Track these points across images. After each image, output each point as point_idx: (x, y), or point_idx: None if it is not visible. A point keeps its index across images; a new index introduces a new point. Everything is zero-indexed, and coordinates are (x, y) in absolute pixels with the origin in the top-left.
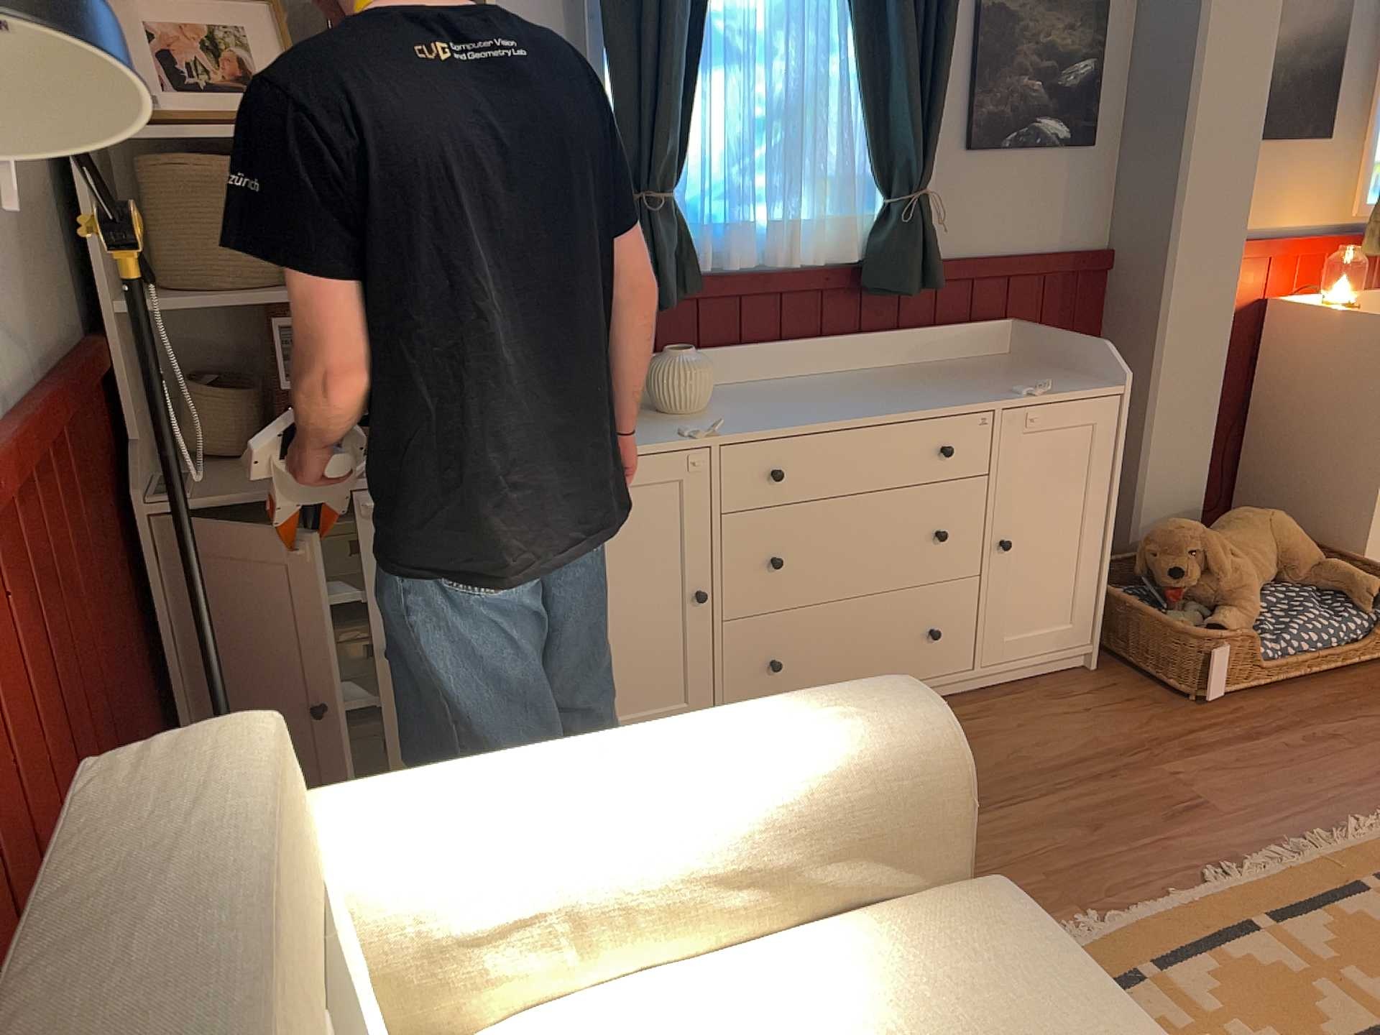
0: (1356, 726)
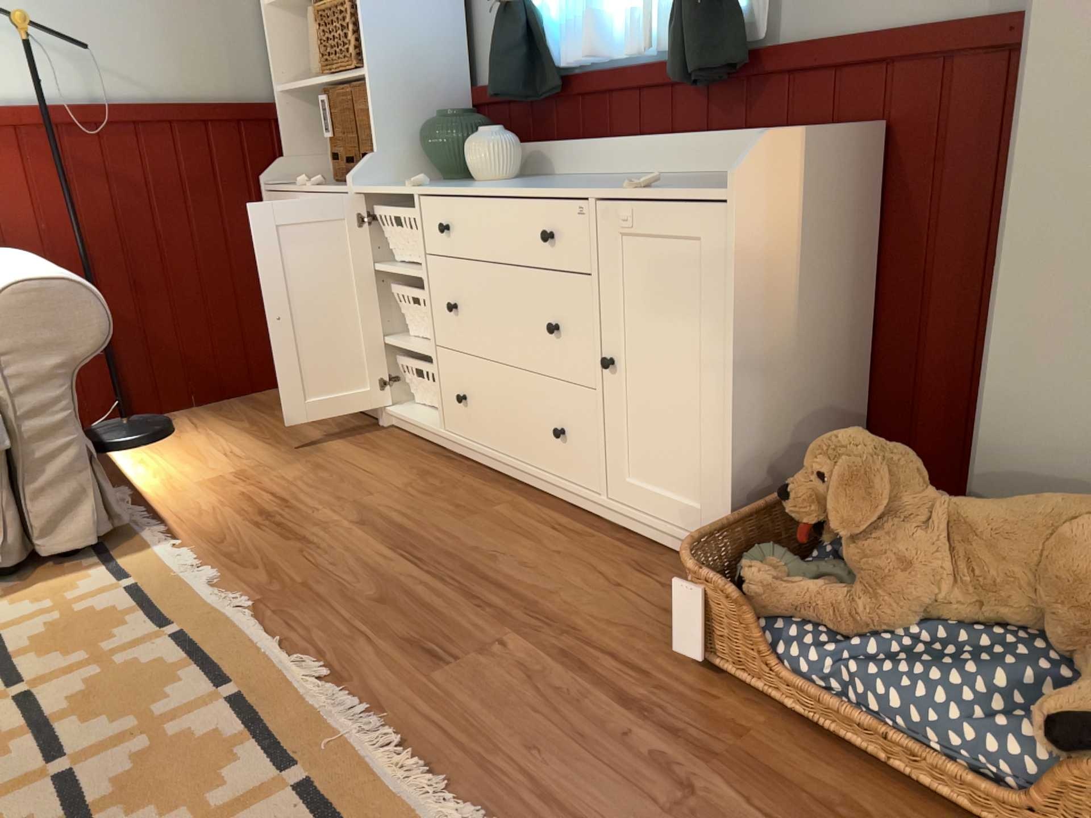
0: None
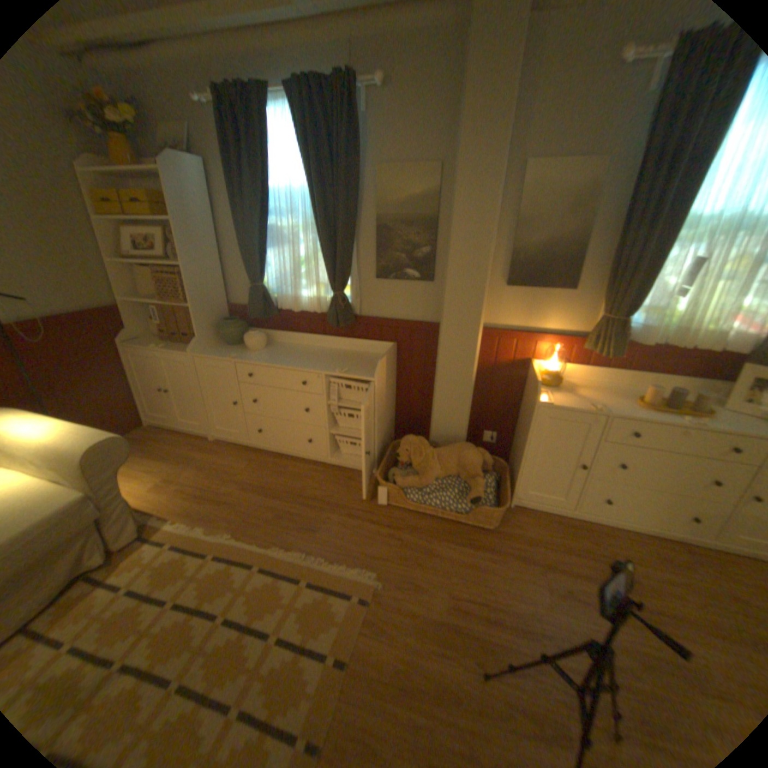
0: (415, 542)
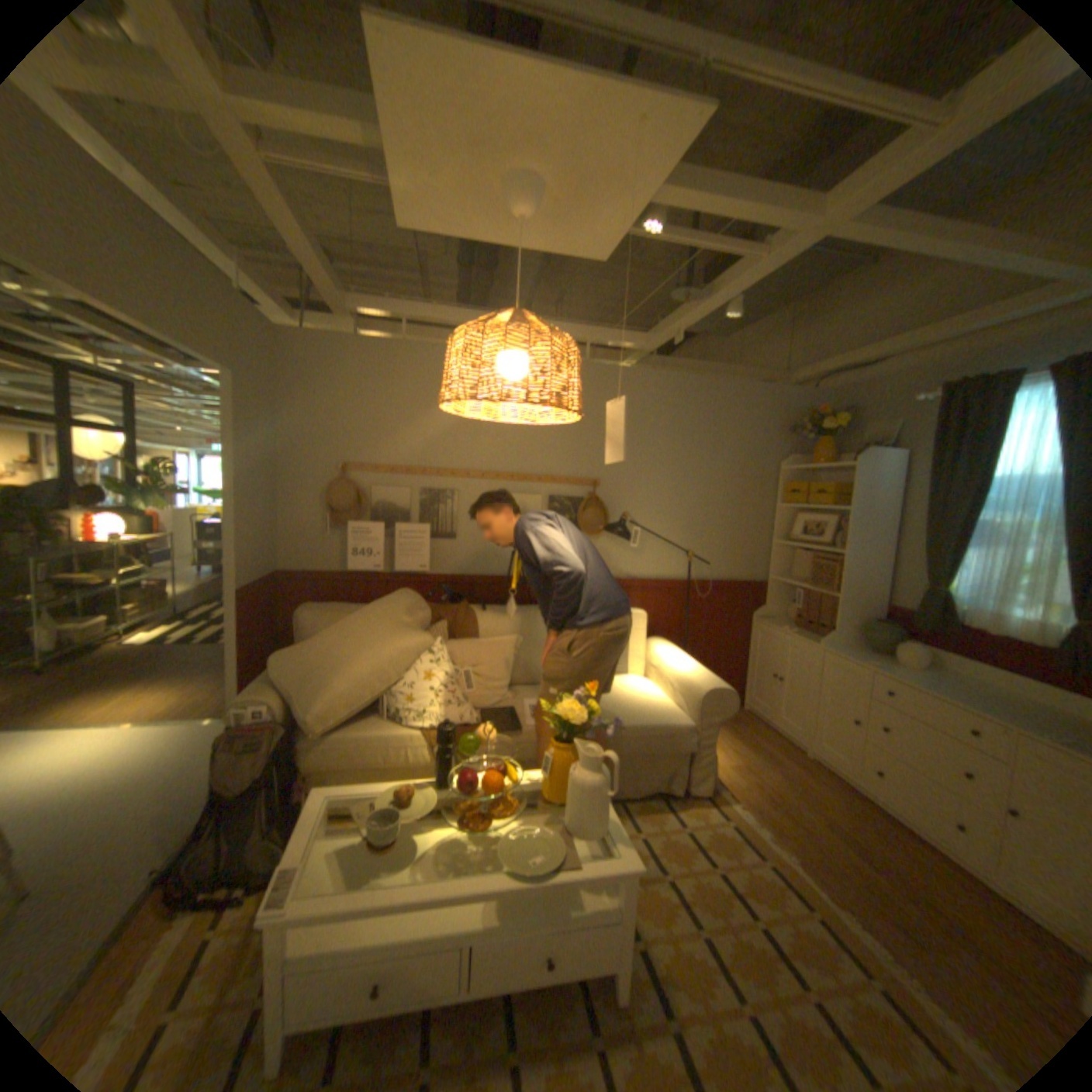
0: None
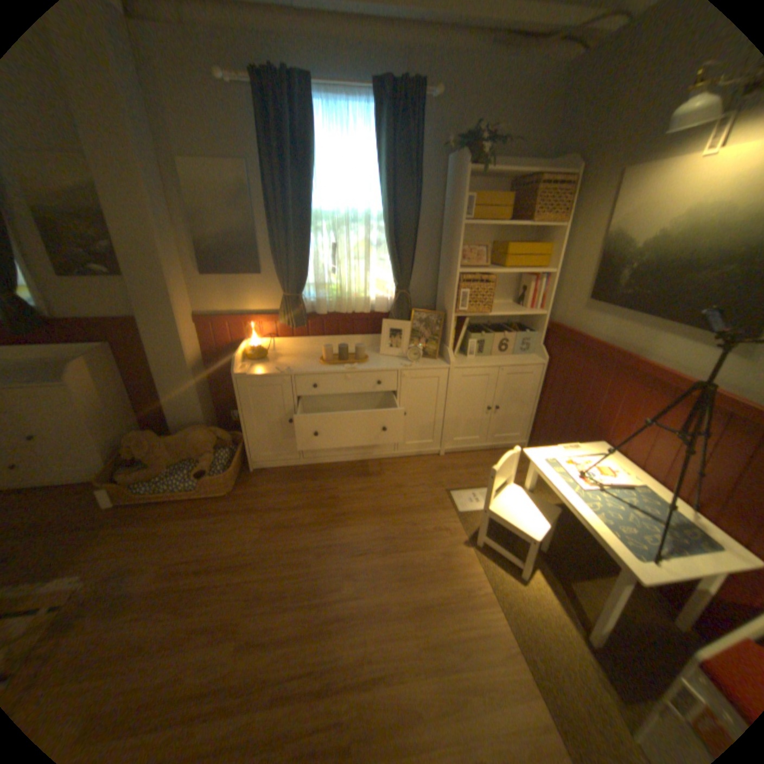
0: (138, 532)
